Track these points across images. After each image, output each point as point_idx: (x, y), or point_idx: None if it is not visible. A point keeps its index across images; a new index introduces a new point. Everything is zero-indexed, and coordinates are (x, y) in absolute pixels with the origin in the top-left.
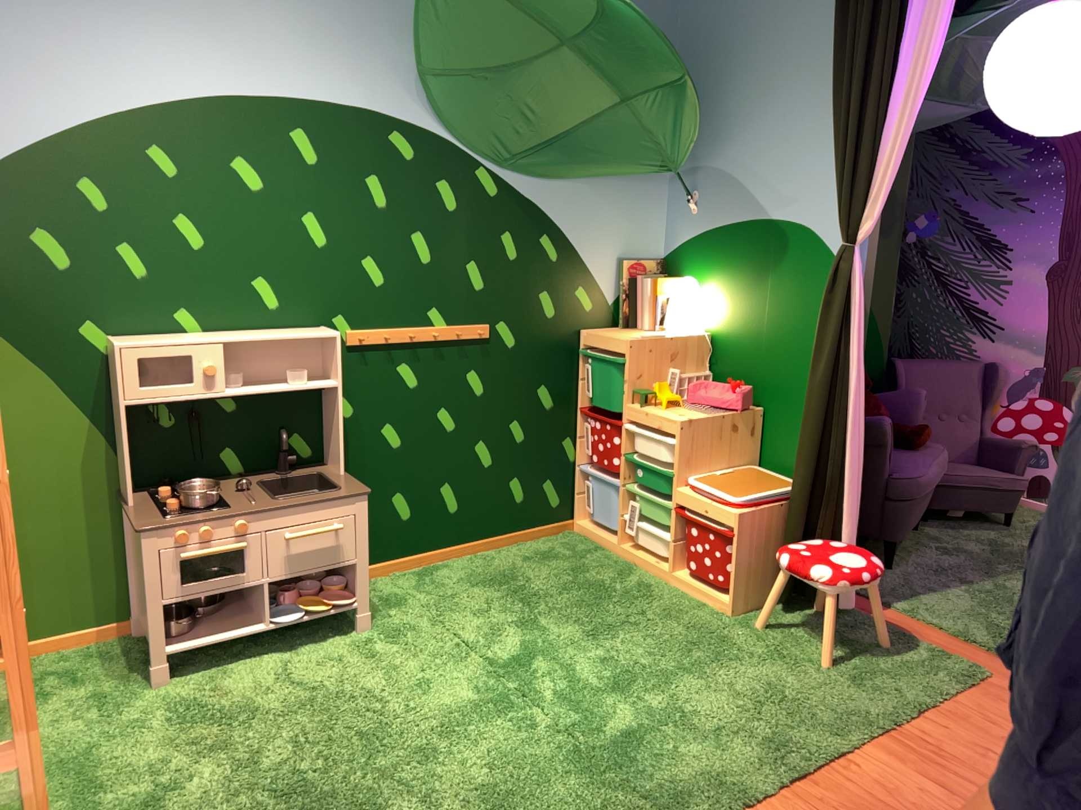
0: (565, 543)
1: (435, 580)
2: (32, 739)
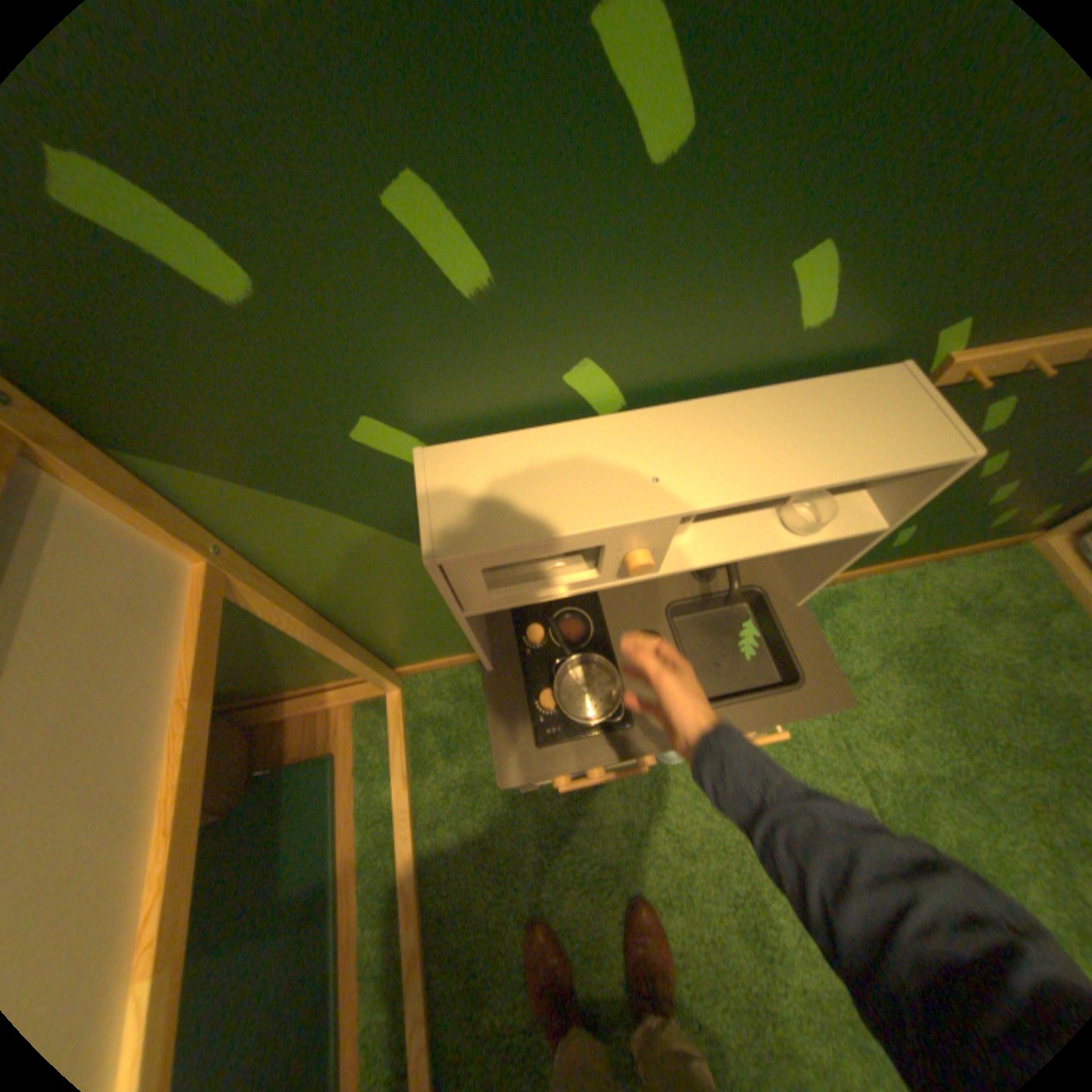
0: (1016, 572)
1: (837, 629)
2: (413, 867)
